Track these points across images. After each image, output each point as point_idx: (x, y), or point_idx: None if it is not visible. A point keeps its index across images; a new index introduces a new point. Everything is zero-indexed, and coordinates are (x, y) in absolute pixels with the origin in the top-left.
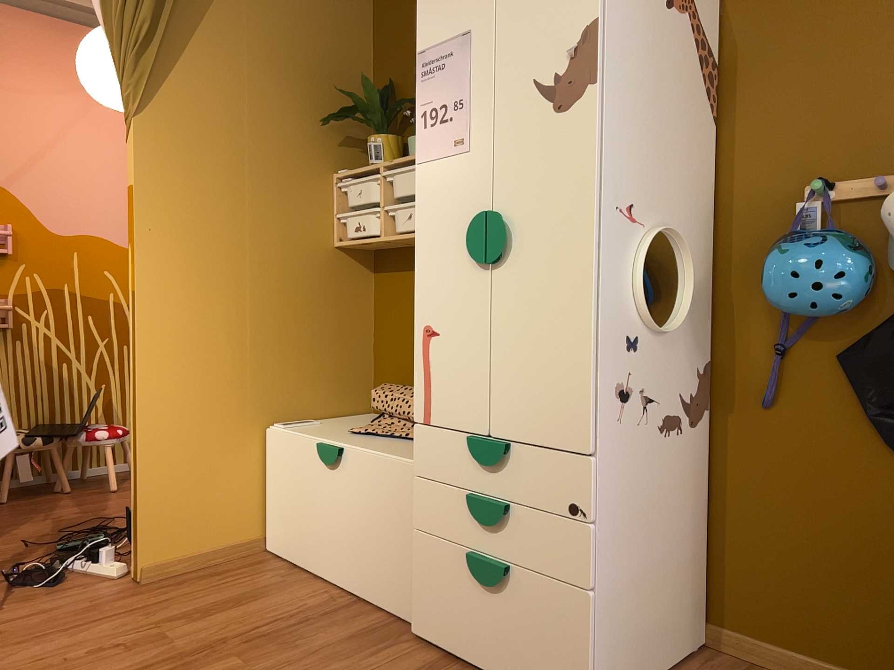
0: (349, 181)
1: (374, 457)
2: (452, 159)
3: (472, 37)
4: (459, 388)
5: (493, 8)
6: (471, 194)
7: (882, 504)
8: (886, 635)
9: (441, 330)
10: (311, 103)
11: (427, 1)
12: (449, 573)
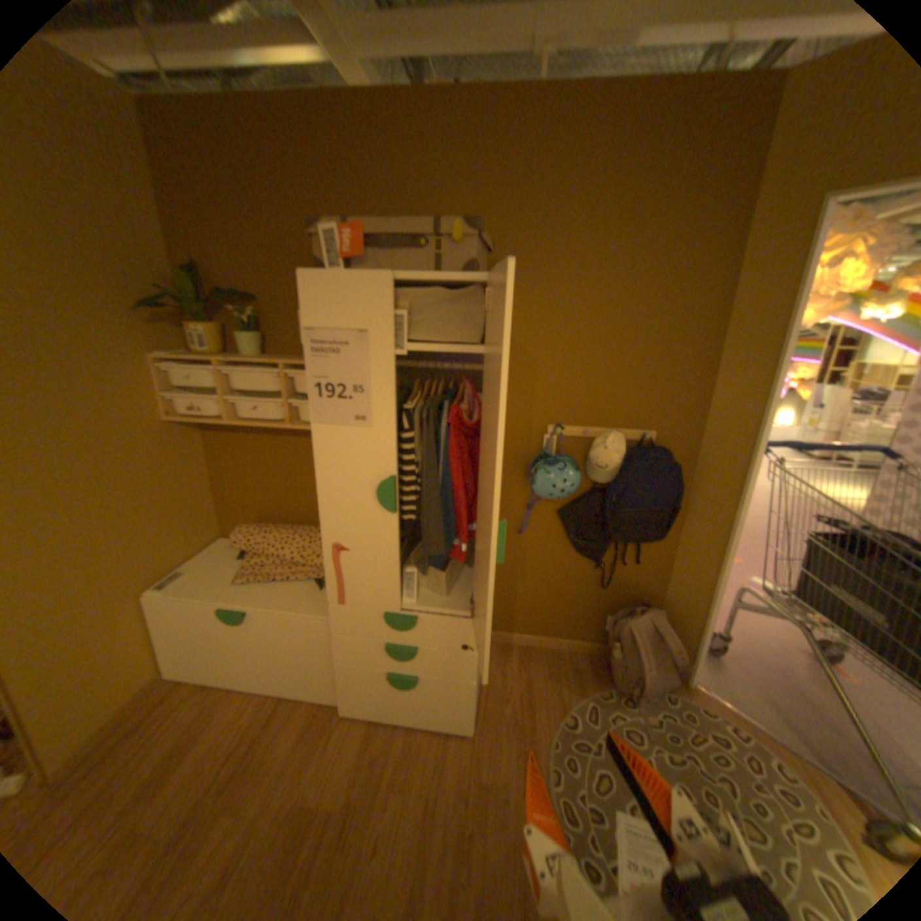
0: (166, 359)
1: (283, 618)
2: (354, 431)
3: (370, 337)
4: (372, 585)
5: (392, 320)
6: (376, 461)
7: (569, 574)
8: (565, 623)
9: (351, 549)
10: (108, 285)
11: (312, 282)
12: (370, 685)
